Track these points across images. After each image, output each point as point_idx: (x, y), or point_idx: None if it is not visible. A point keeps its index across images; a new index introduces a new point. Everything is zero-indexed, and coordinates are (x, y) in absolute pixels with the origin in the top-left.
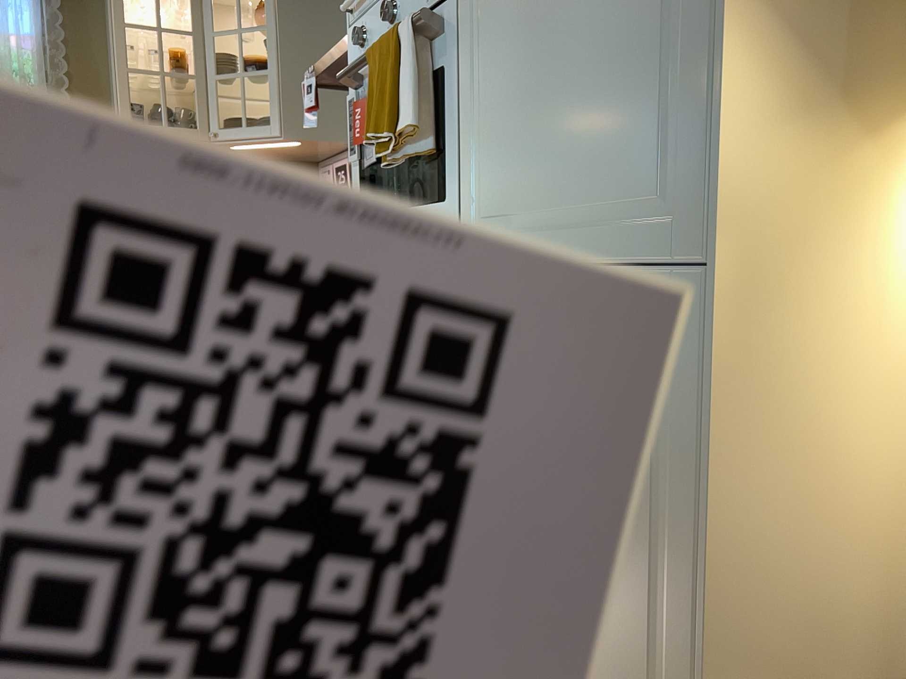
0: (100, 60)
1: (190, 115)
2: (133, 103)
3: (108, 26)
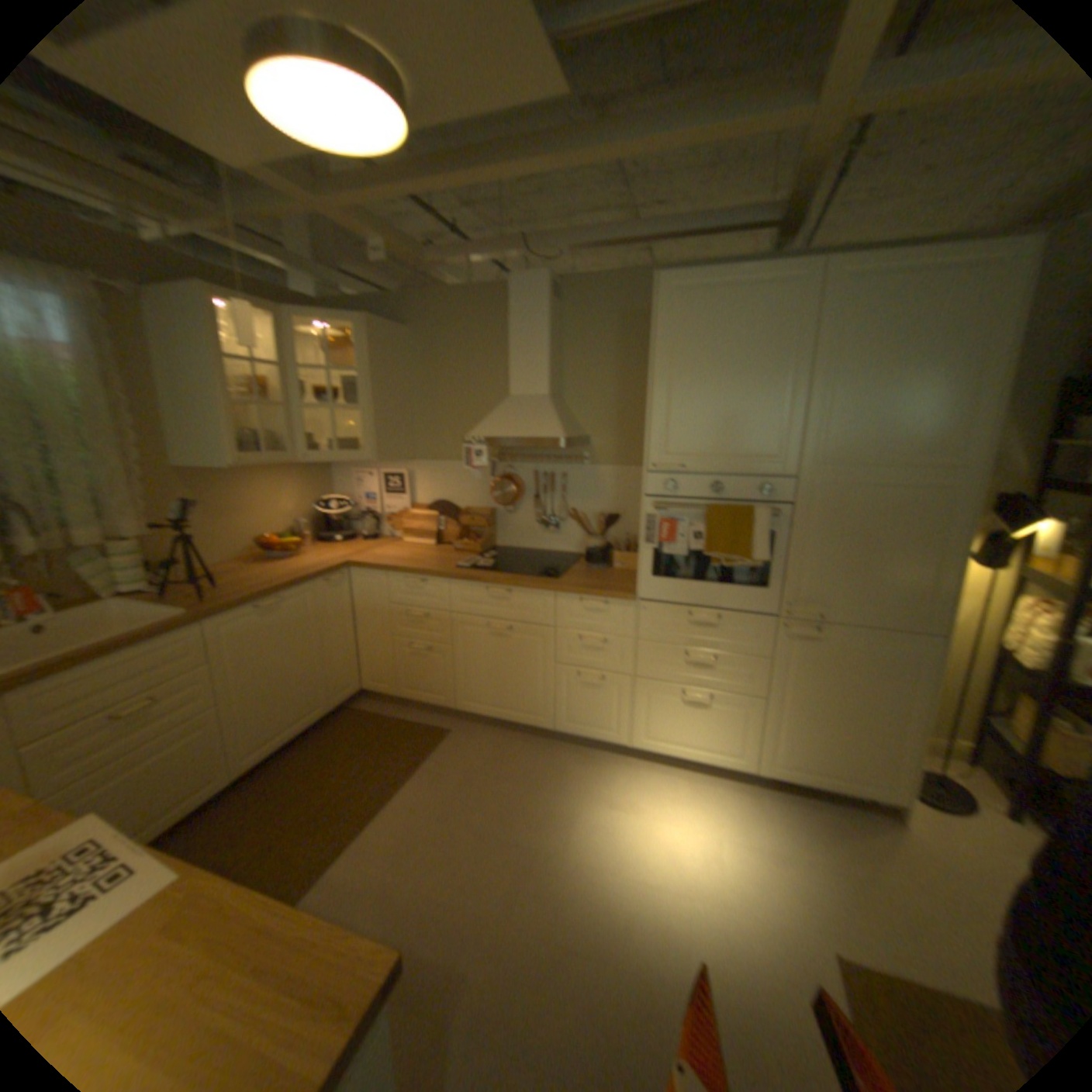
0: (147, 376)
1: (276, 440)
2: (234, 435)
3: (165, 343)
